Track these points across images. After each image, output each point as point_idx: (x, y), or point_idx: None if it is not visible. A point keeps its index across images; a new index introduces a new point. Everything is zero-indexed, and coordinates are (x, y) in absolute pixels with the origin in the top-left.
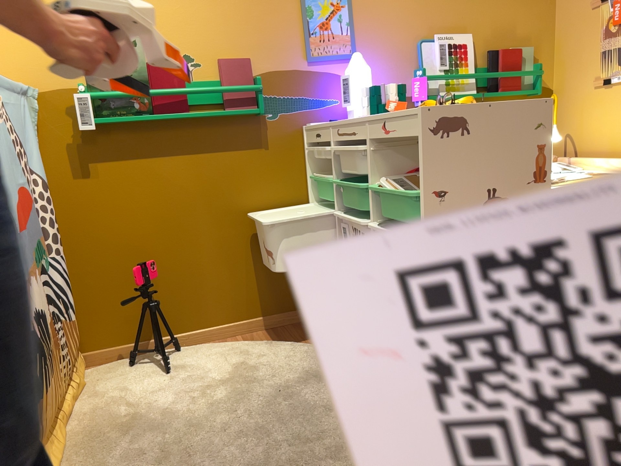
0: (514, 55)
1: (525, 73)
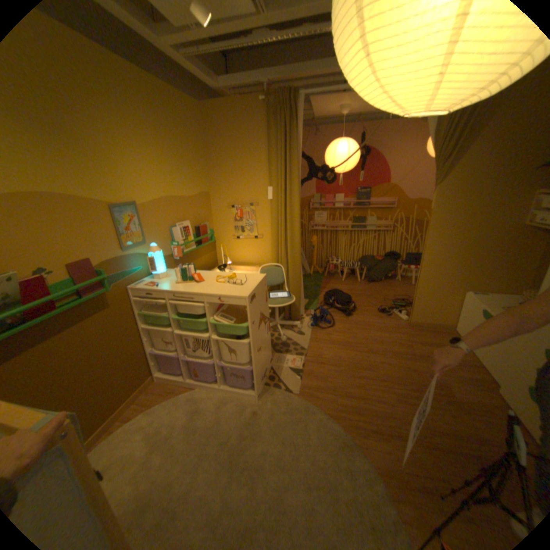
0: (204, 227)
1: (210, 234)
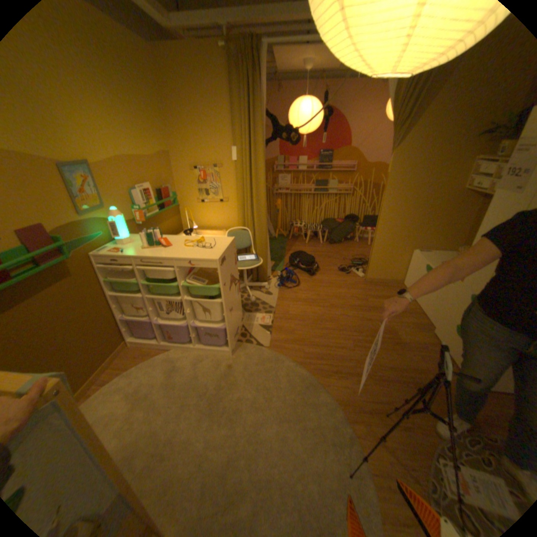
0: (166, 190)
1: (172, 198)
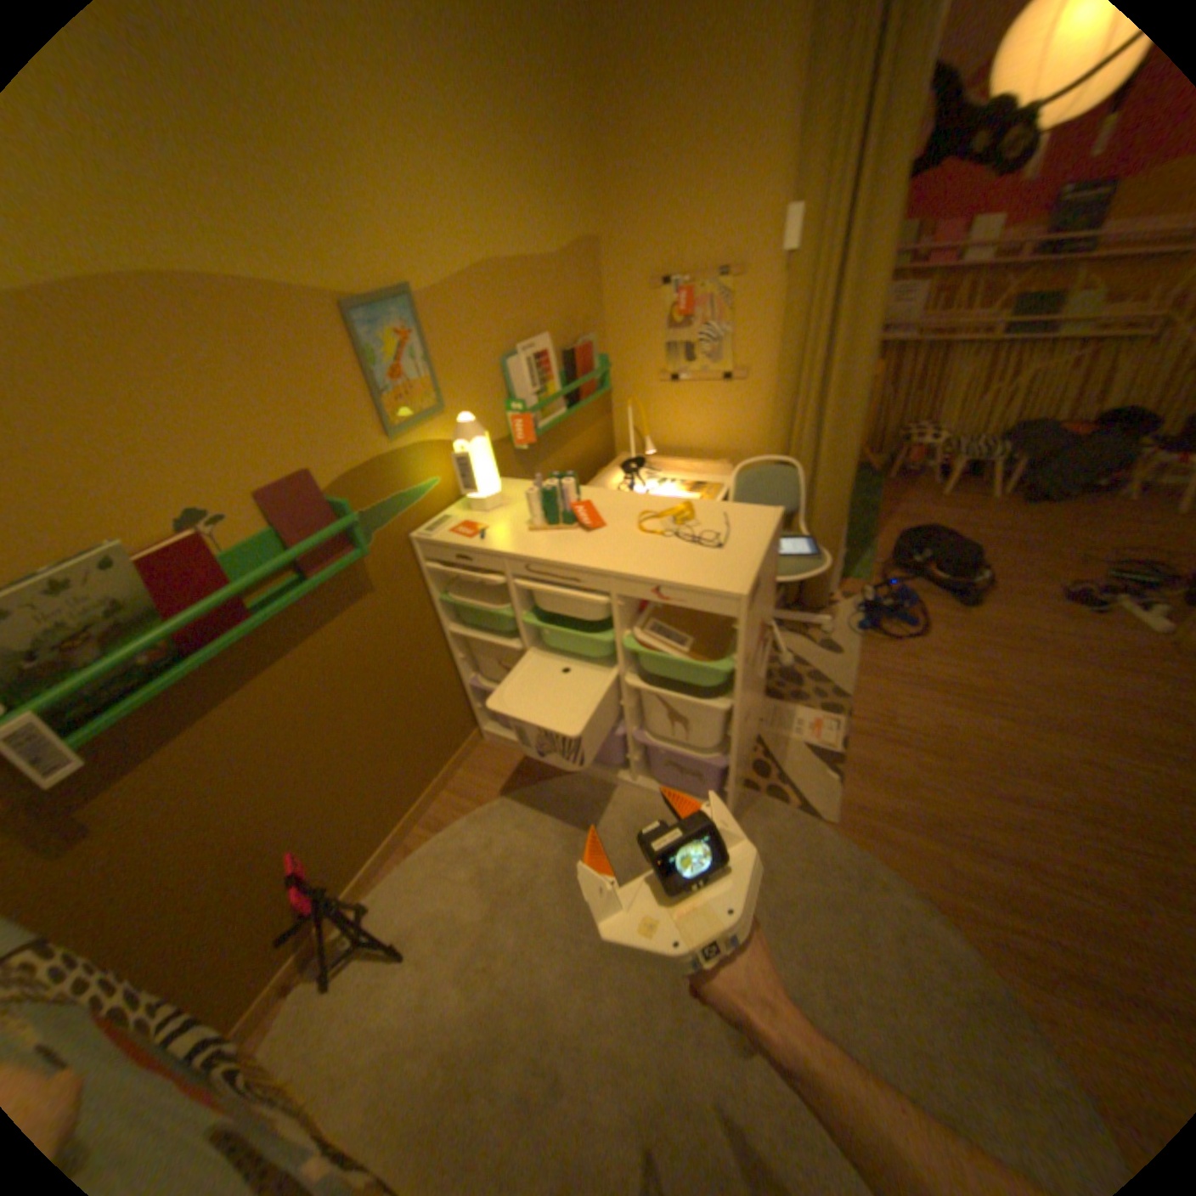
0: (588, 350)
1: (601, 371)
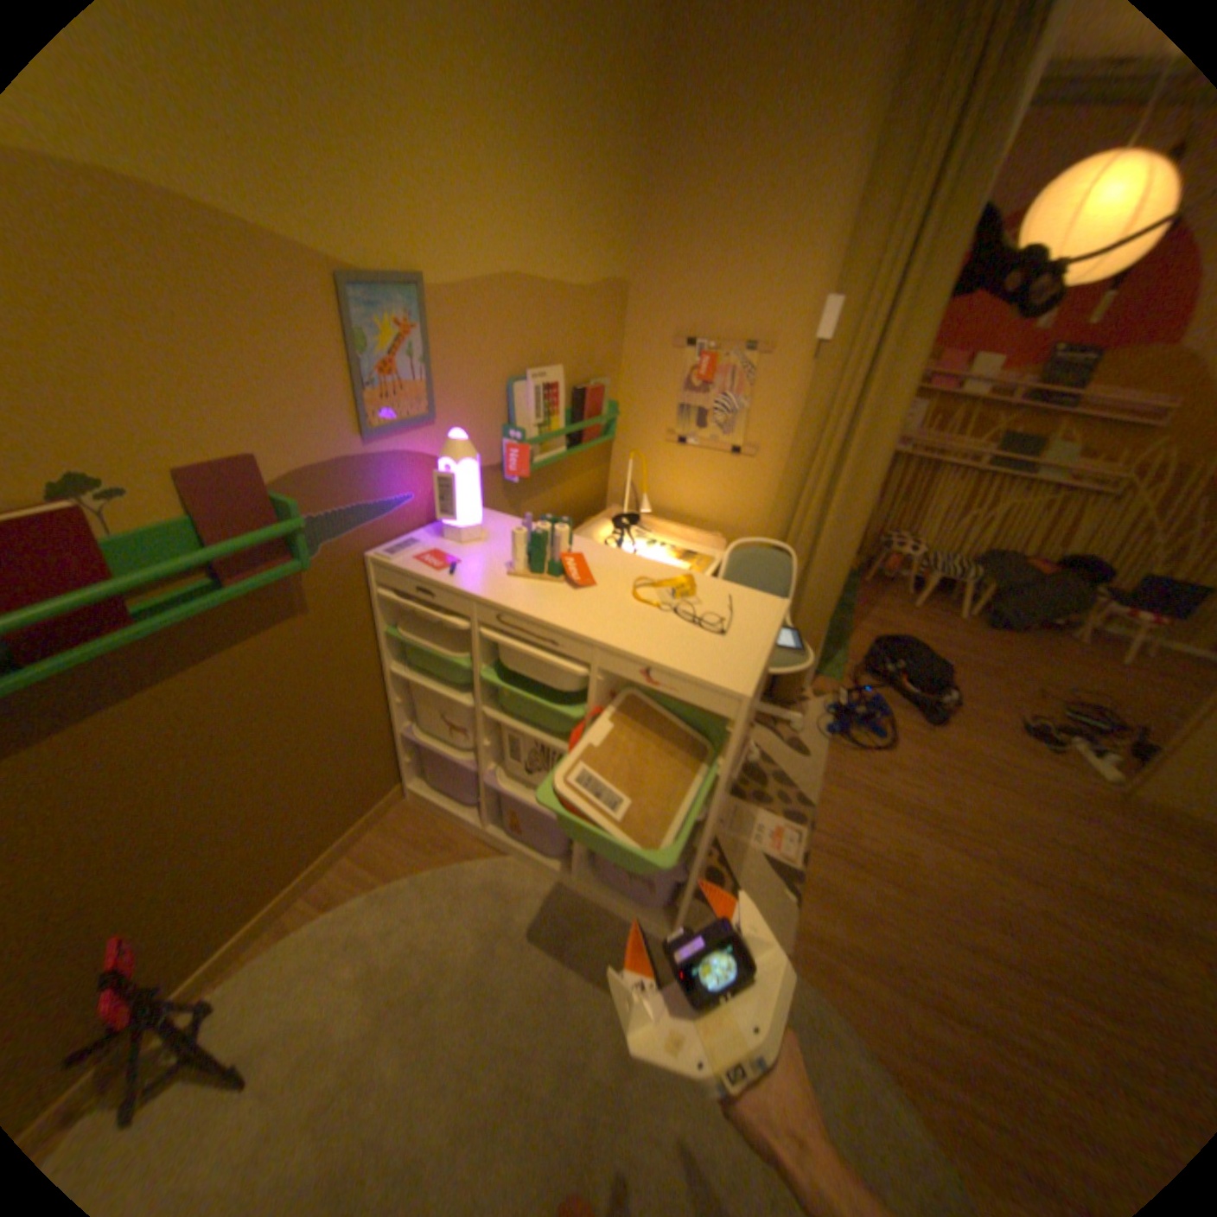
0: (600, 394)
1: (609, 418)
